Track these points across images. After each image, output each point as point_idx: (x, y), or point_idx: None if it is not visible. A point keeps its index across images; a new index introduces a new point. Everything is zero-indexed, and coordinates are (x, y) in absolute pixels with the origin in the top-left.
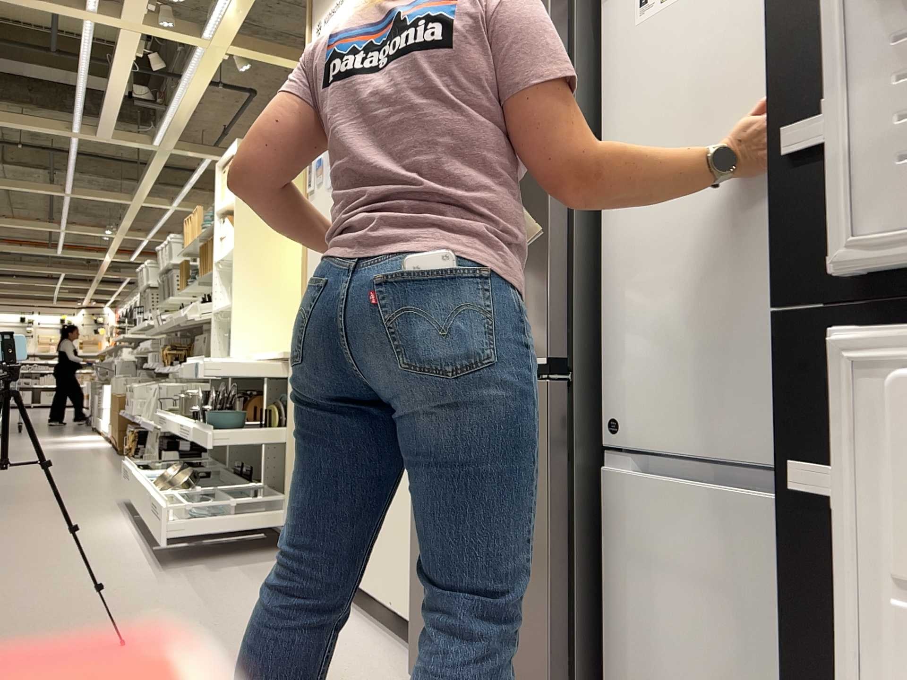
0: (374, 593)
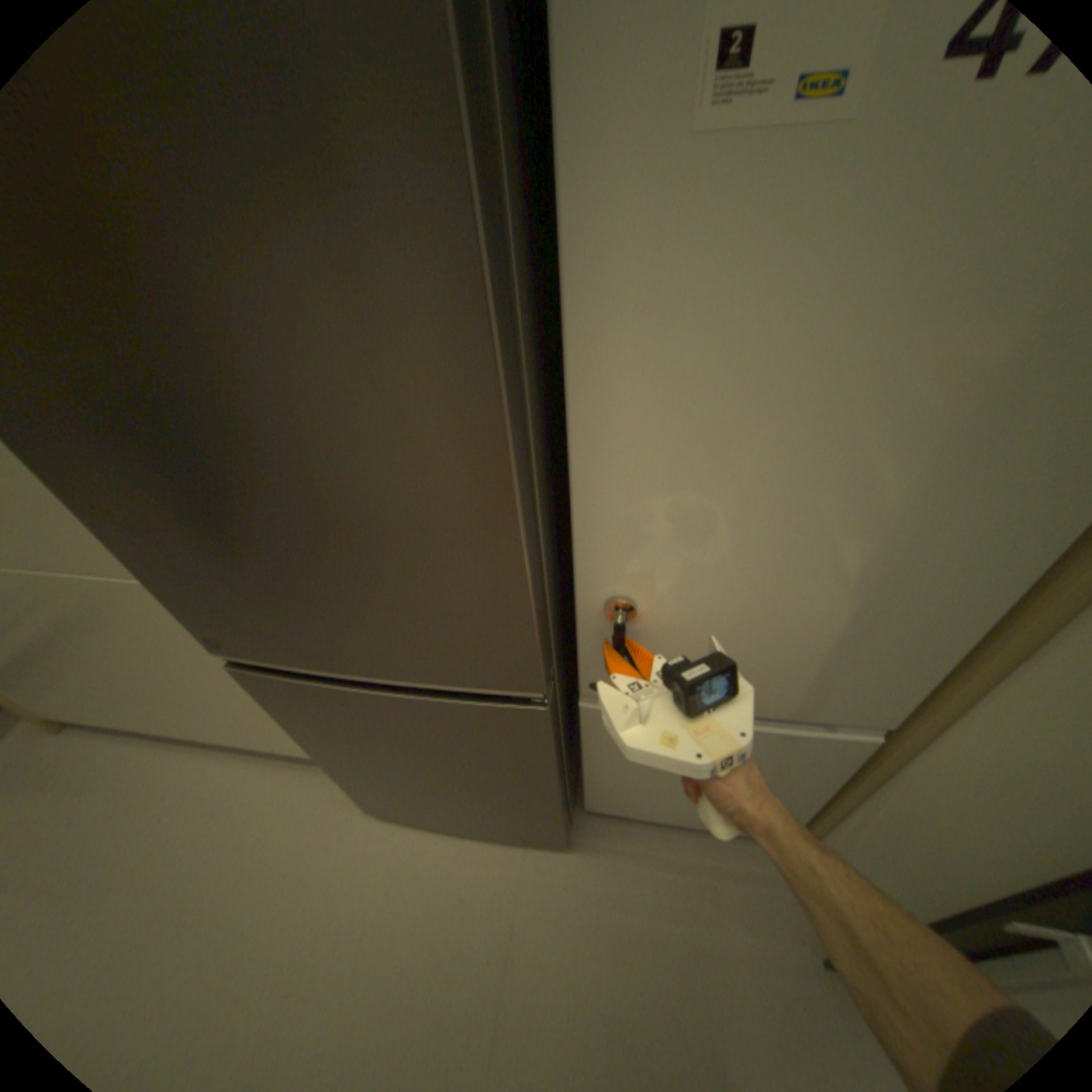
0: (233, 743)
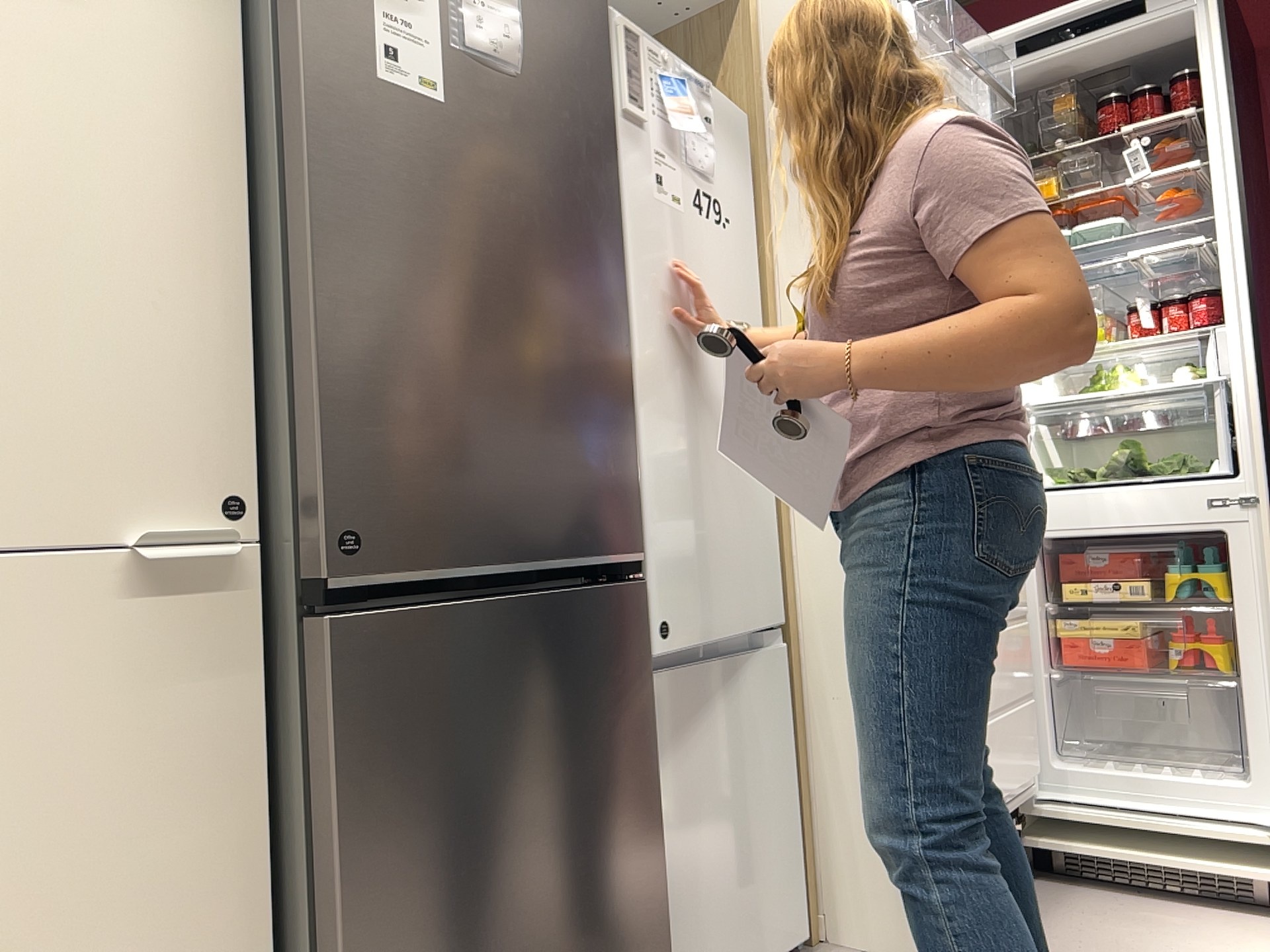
0: None
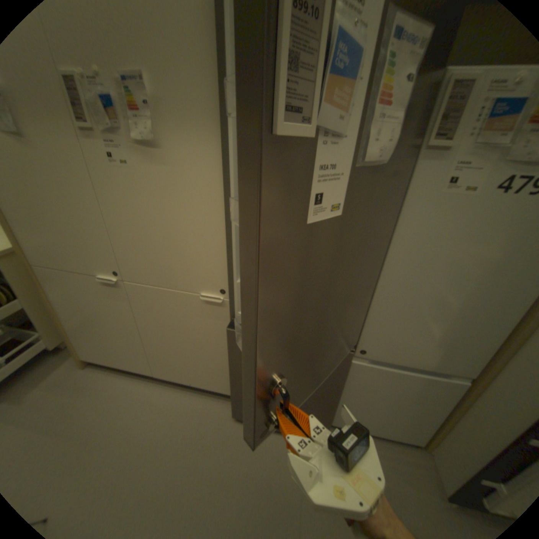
0: (173, 379)
